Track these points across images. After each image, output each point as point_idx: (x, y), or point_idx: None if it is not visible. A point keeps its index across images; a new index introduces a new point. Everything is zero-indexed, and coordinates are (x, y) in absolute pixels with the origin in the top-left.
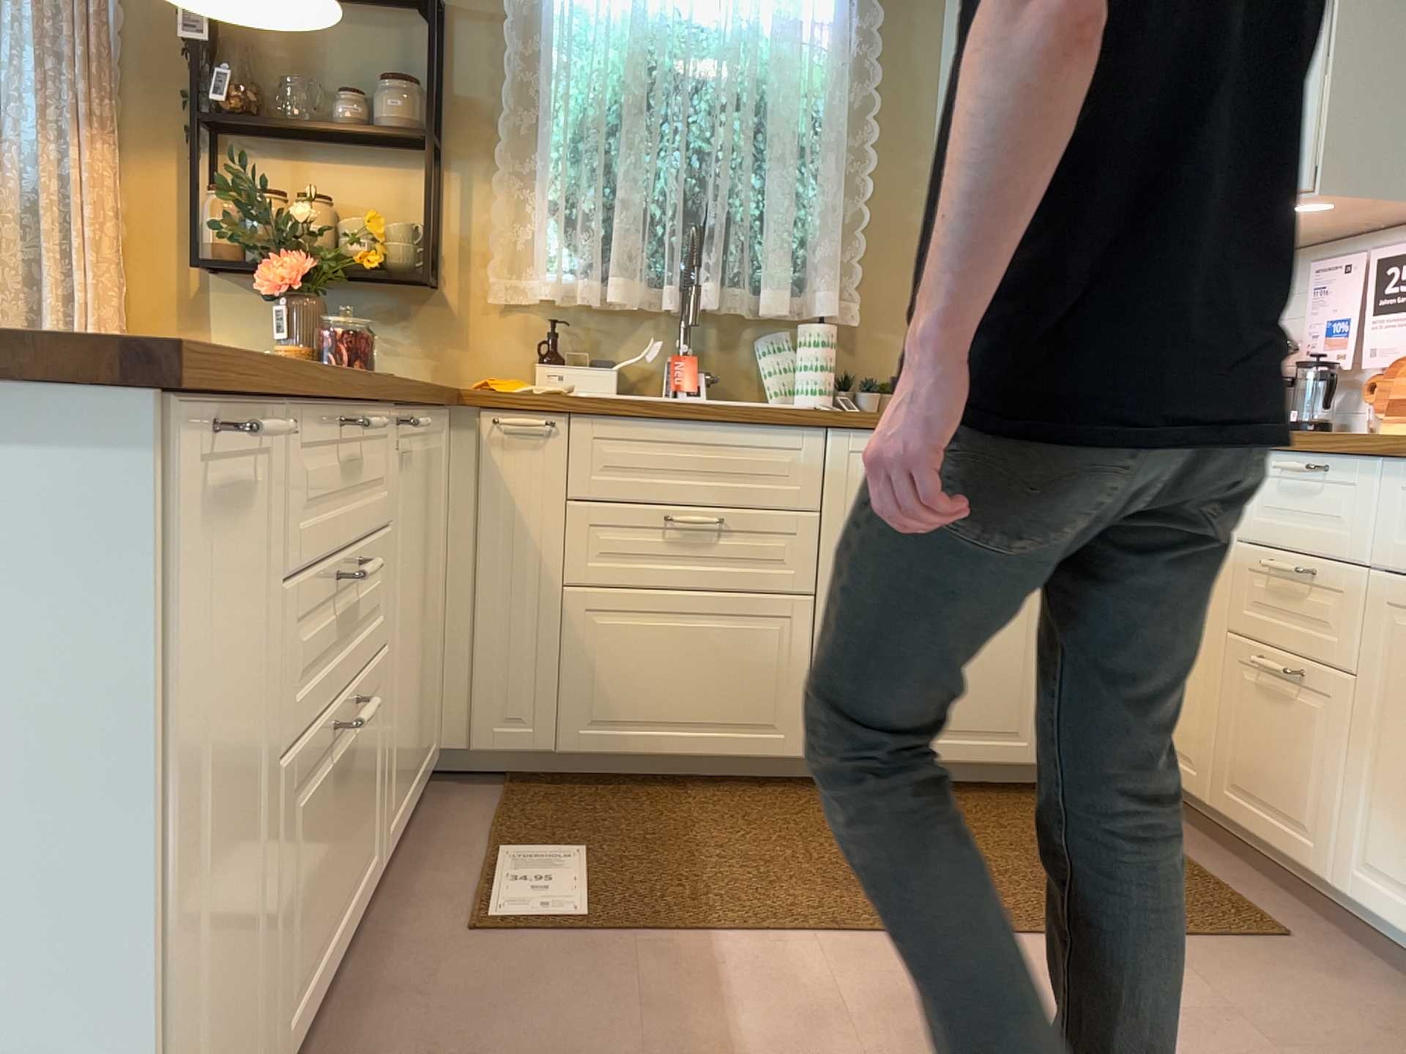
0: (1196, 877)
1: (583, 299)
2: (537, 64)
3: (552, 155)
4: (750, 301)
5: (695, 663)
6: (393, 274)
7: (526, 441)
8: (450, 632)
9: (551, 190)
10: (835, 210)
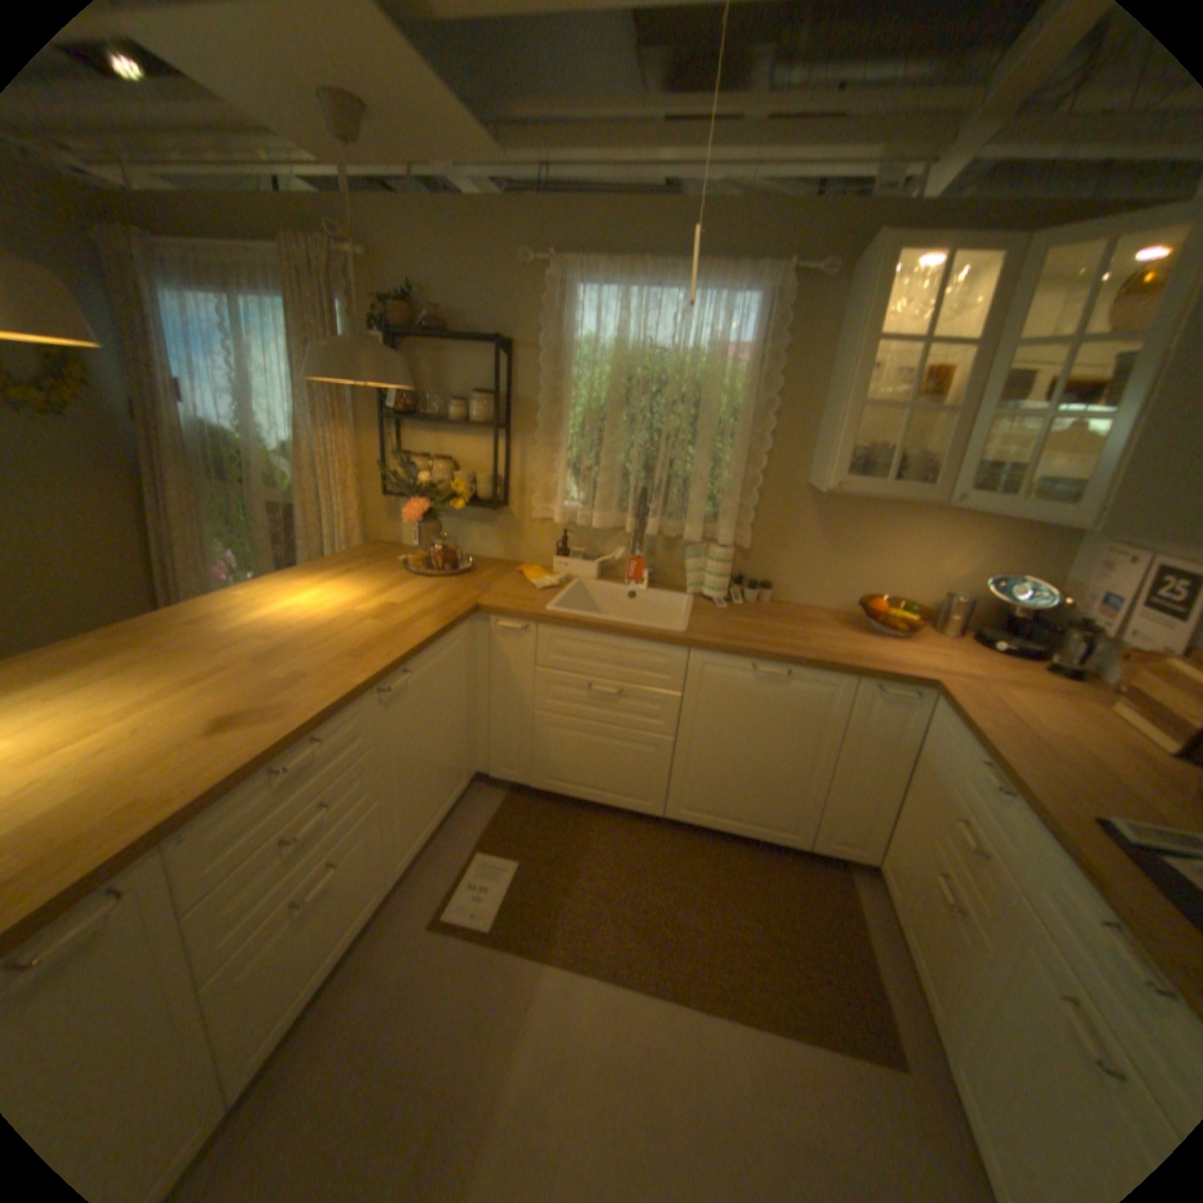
0: (870, 981)
1: (579, 525)
2: (561, 376)
3: (564, 438)
4: (681, 527)
5: (603, 760)
6: (480, 501)
7: (515, 634)
8: (479, 721)
9: (562, 460)
10: (740, 476)
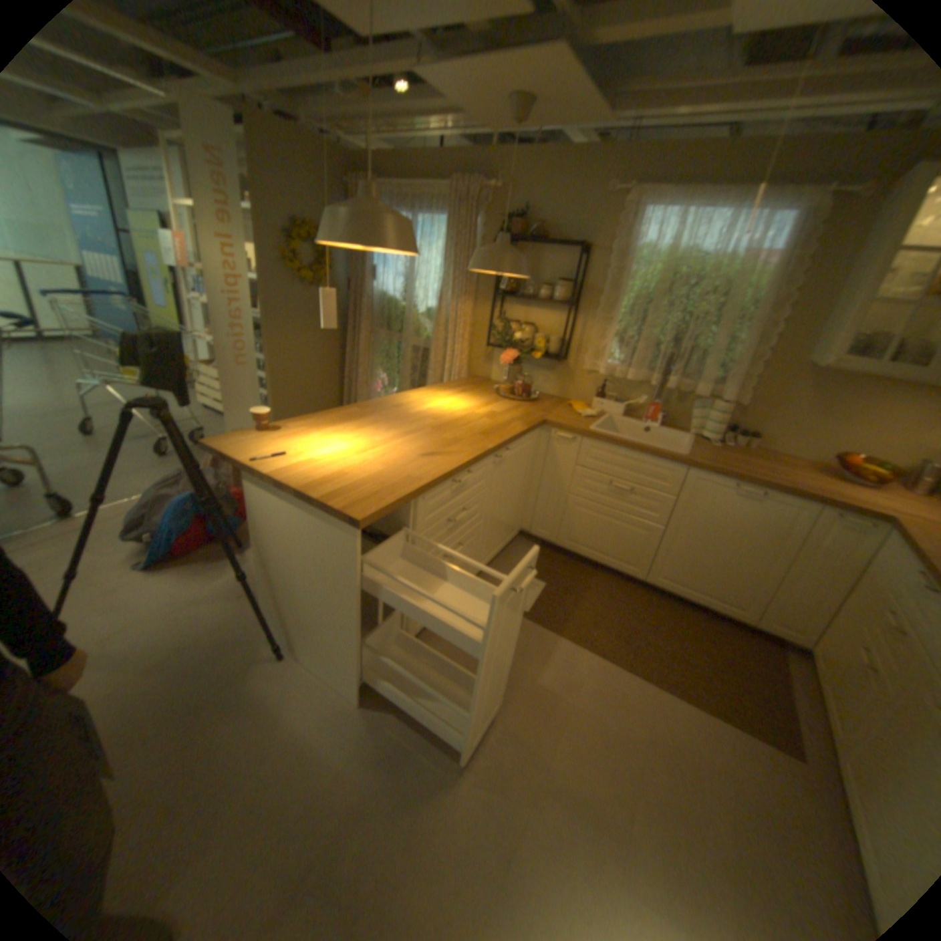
0: (788, 712)
1: (617, 376)
2: (624, 270)
3: (618, 314)
4: (696, 385)
5: (611, 535)
6: (550, 354)
7: (566, 442)
8: (531, 495)
9: (614, 330)
10: (752, 350)
